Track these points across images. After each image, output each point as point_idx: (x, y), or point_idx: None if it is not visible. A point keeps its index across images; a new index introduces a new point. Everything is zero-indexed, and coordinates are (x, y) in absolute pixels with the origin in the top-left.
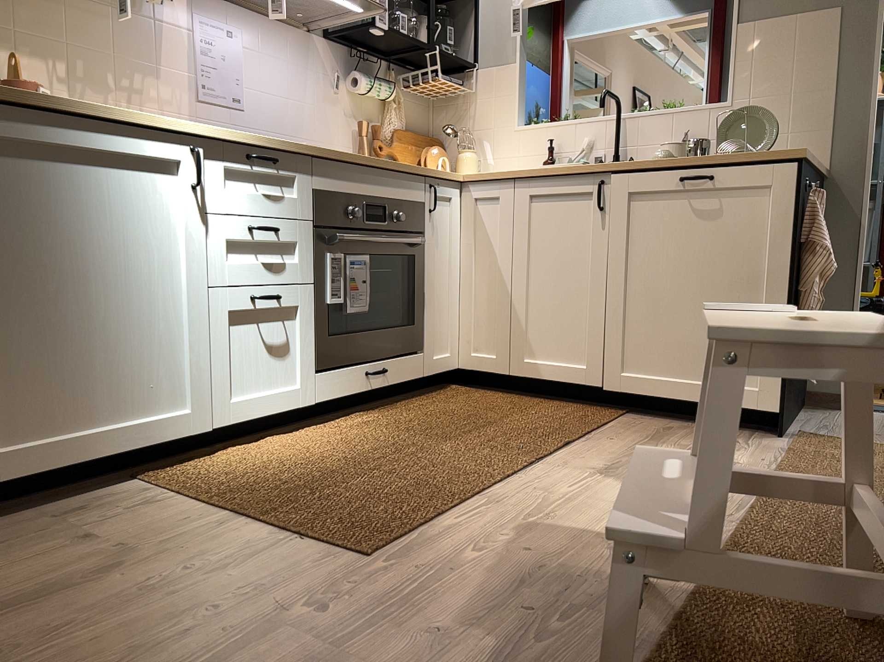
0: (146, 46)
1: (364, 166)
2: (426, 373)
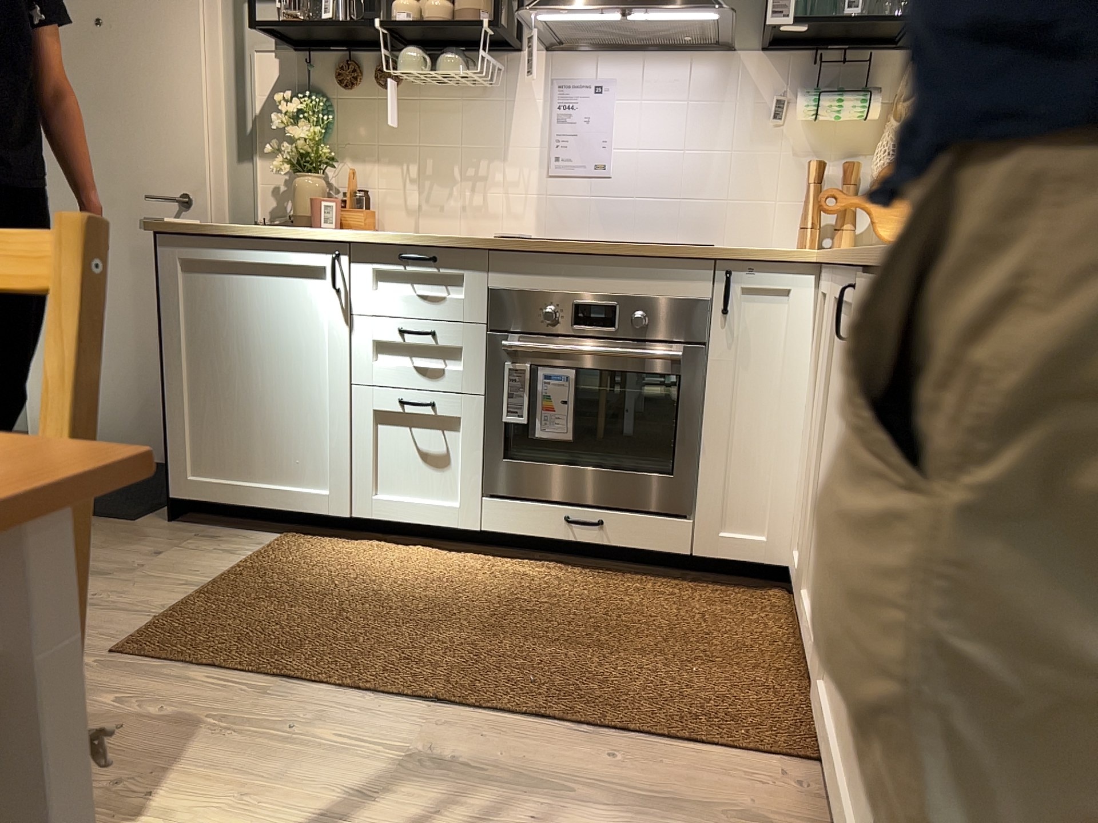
0: (490, 126)
1: (575, 255)
2: (698, 554)
